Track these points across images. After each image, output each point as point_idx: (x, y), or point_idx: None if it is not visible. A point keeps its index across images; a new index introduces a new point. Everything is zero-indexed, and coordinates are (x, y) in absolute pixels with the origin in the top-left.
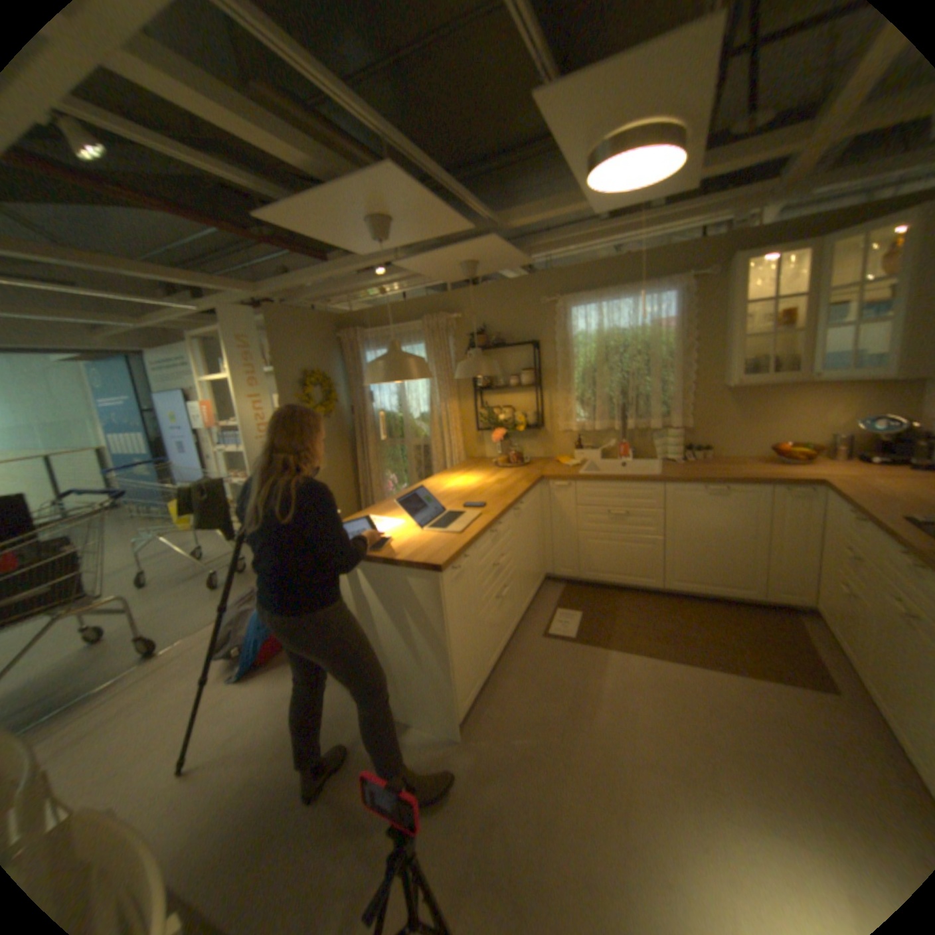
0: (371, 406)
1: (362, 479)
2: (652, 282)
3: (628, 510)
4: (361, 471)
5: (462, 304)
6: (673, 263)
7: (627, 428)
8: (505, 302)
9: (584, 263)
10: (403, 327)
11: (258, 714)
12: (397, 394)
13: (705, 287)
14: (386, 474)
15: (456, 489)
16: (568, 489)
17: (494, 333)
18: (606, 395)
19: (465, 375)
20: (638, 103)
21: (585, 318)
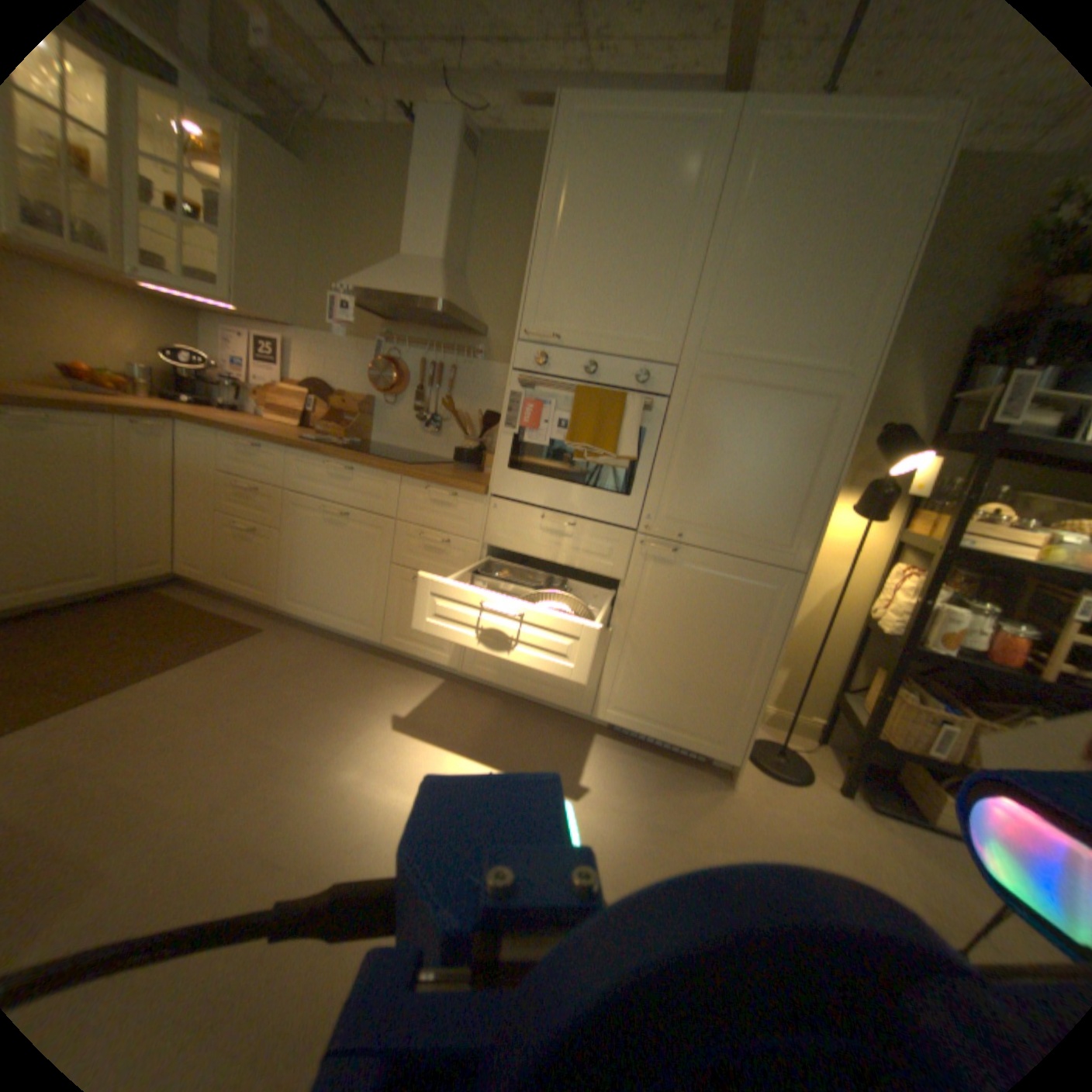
0: None
1: None
2: None
3: None
4: None
5: None
6: None
7: None
8: None
9: None
10: None
11: None
12: None
13: None
14: None
15: None
16: None
17: None
18: None
19: None
20: None
21: None
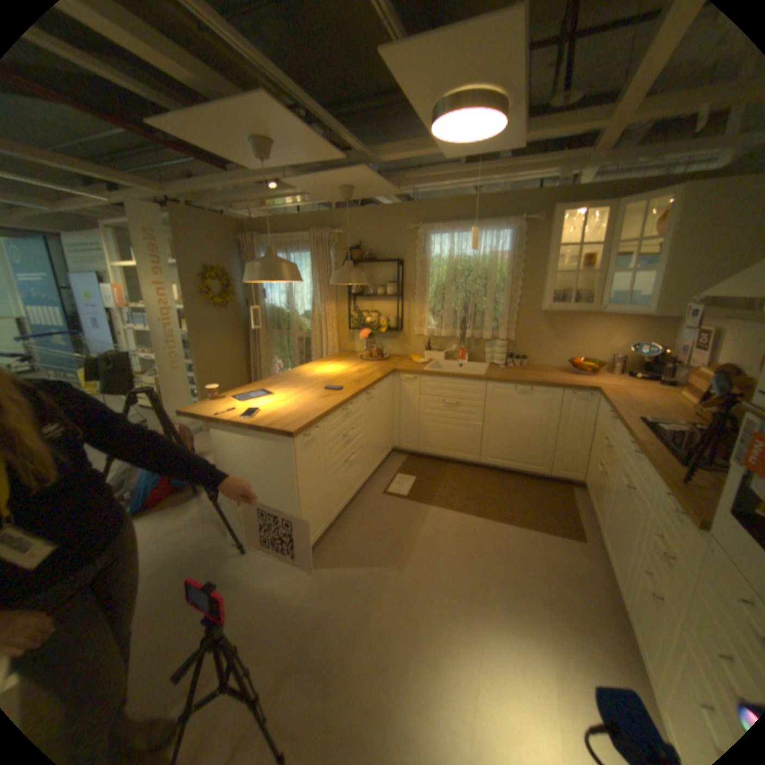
0: (265, 301)
1: (254, 362)
2: (494, 221)
3: (458, 401)
4: (253, 355)
5: (344, 222)
6: (511, 207)
7: (466, 337)
8: (379, 224)
9: (443, 199)
10: (294, 237)
11: (144, 544)
12: (287, 293)
13: (534, 230)
14: (275, 359)
15: (324, 374)
16: (414, 381)
17: (368, 250)
18: (452, 309)
19: (340, 282)
20: (467, 71)
21: (441, 245)
